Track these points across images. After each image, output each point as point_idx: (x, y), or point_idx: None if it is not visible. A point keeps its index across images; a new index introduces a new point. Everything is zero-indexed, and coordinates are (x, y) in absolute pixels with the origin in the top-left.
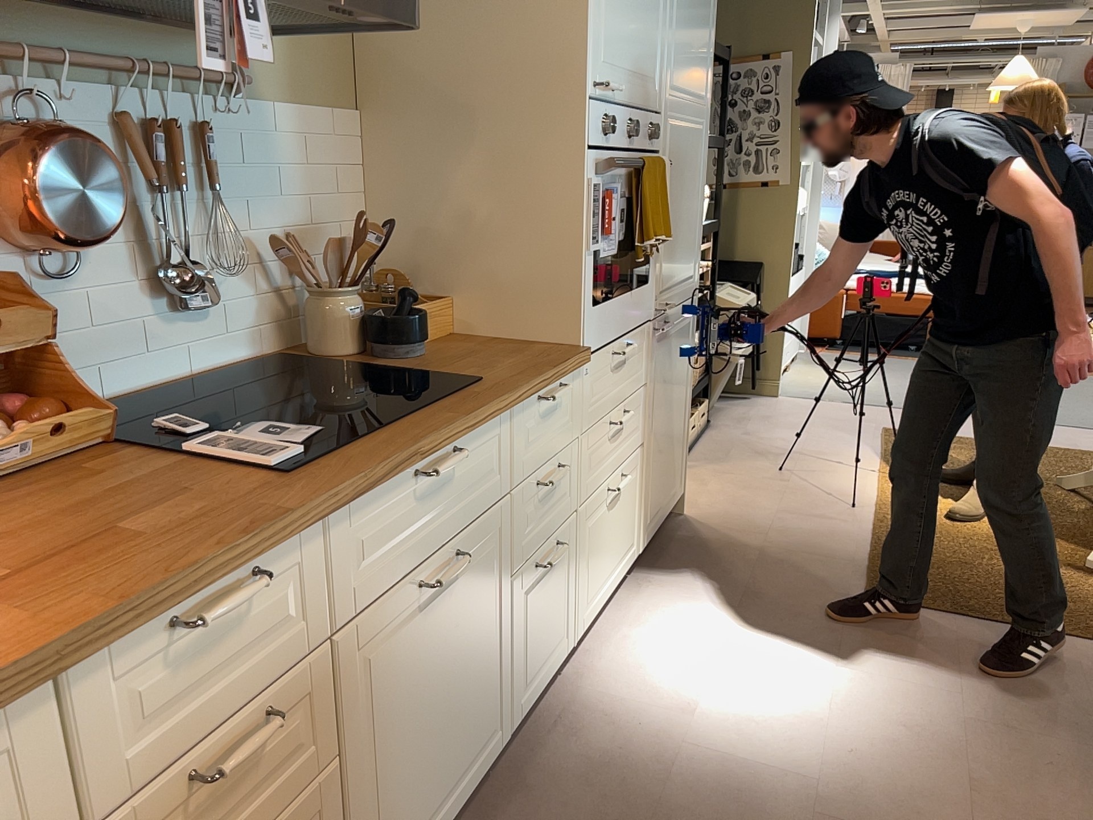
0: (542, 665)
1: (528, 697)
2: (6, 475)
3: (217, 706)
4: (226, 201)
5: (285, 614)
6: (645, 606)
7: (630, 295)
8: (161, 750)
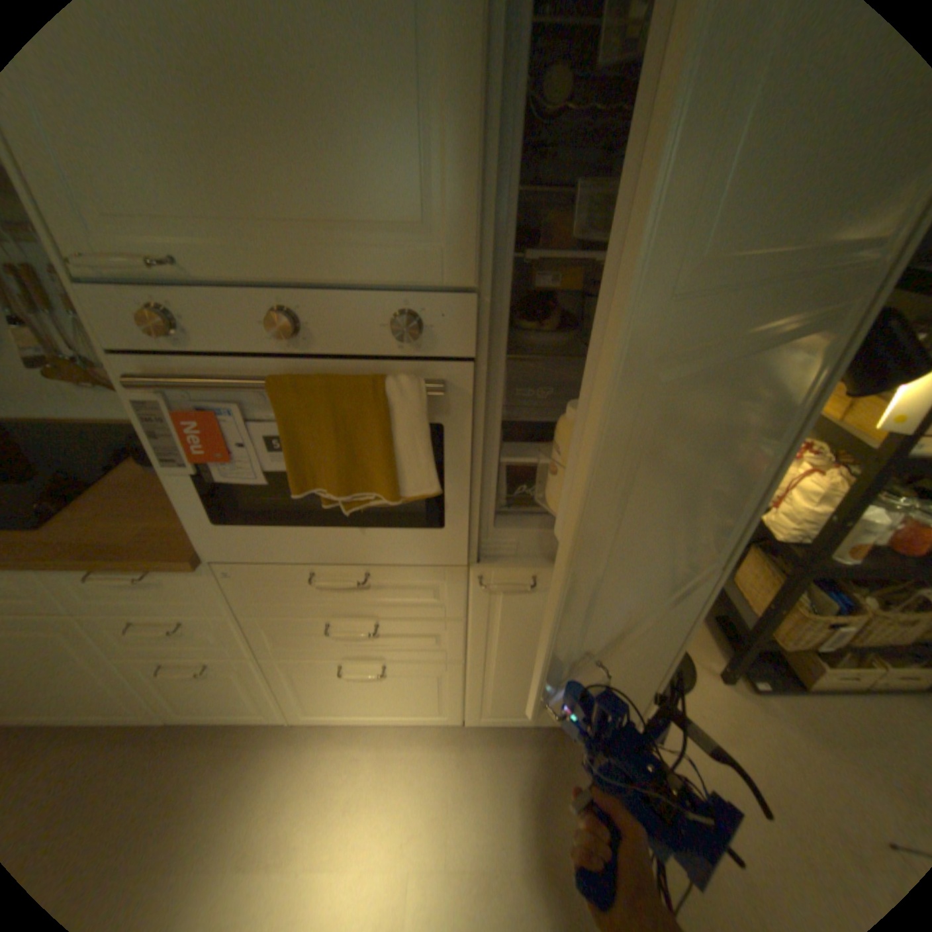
0: (213, 715)
1: (191, 721)
2: None
3: None
4: None
5: None
6: (412, 763)
7: (356, 529)
8: None
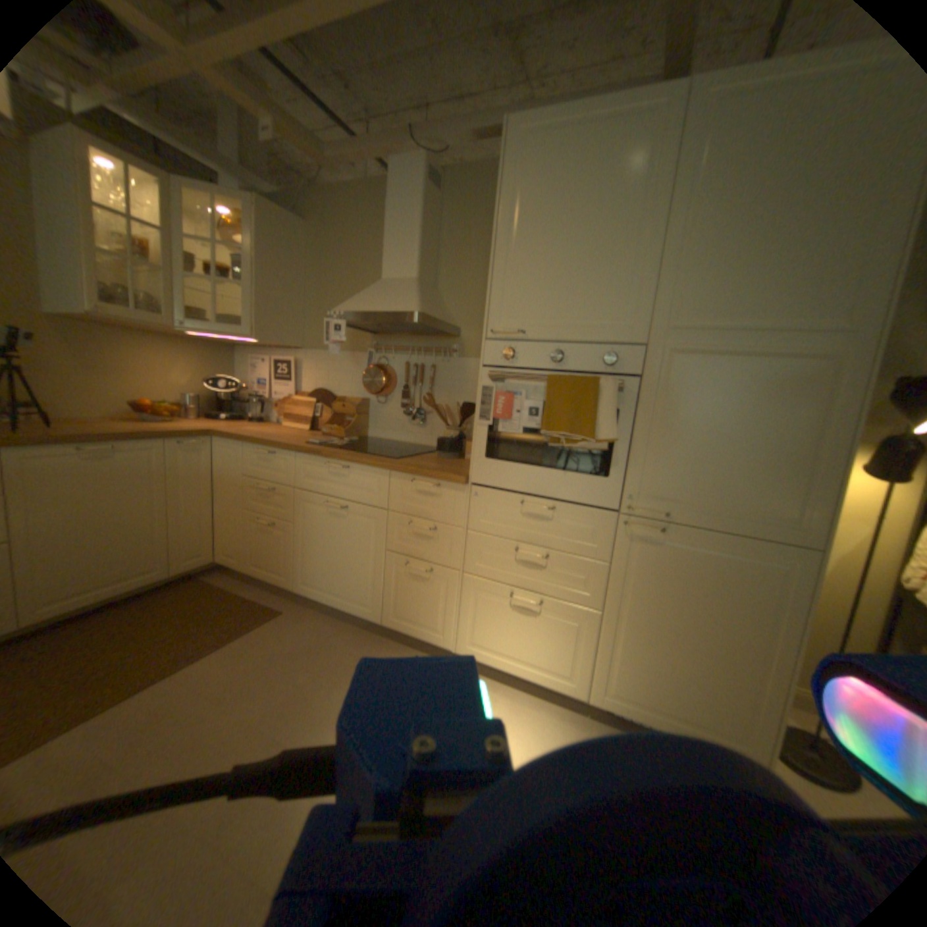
0: (412, 625)
1: (397, 626)
2: (324, 435)
3: (262, 476)
4: (436, 390)
5: (279, 470)
6: (538, 721)
7: (556, 471)
8: (252, 474)
